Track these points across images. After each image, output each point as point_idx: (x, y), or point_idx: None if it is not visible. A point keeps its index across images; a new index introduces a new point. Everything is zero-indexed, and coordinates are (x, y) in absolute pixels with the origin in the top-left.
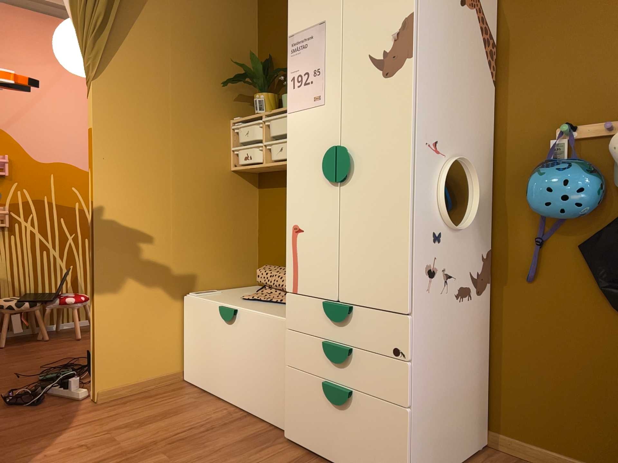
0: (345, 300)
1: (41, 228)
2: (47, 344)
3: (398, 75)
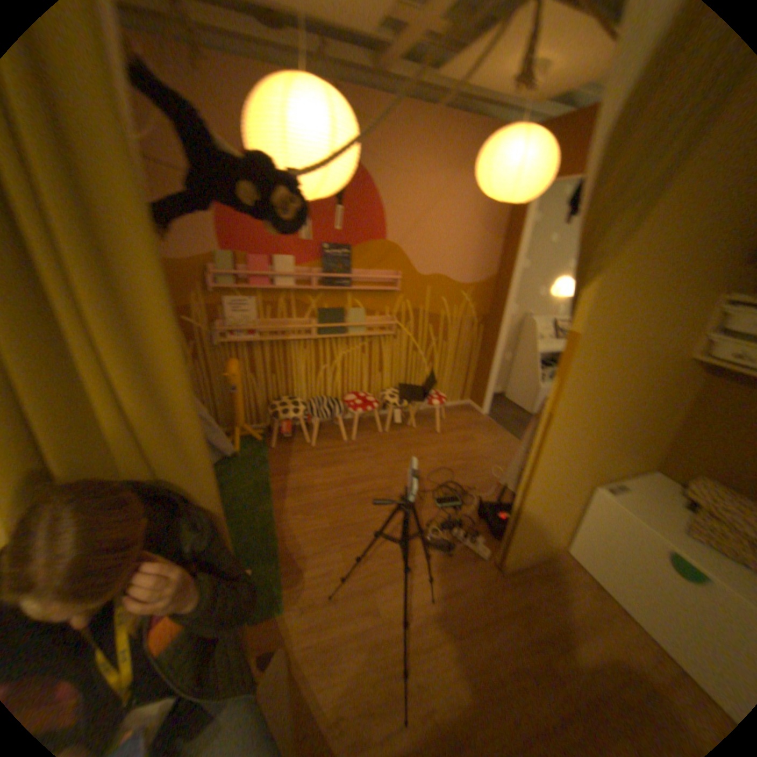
0: None
1: (414, 333)
2: (417, 435)
3: None
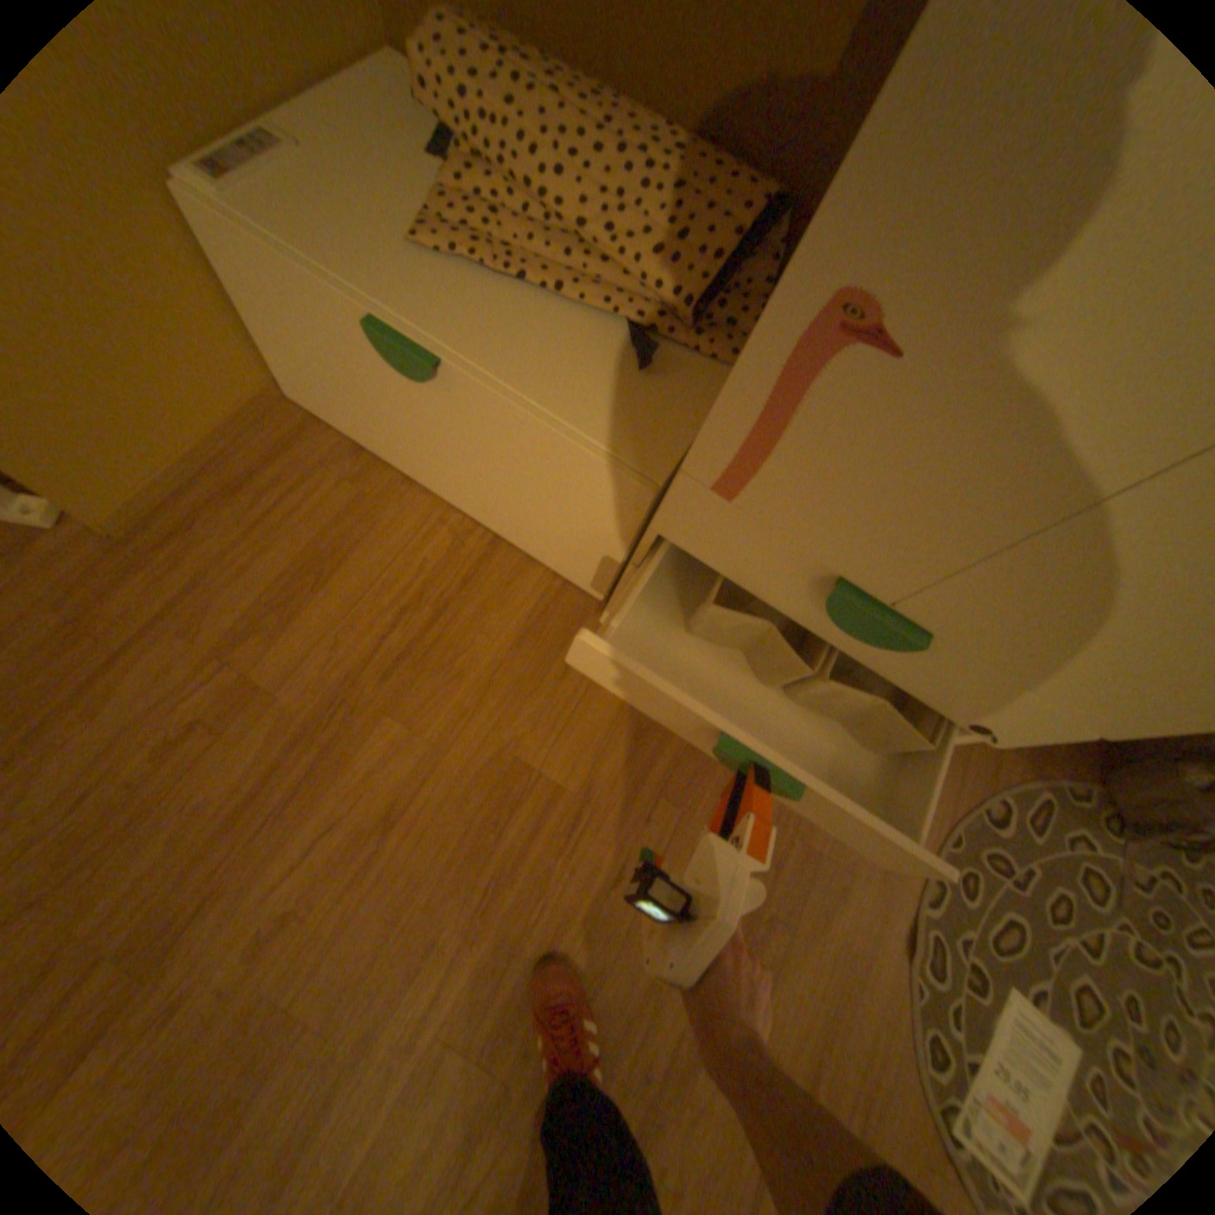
0: (922, 617)
1: None
2: None
3: None
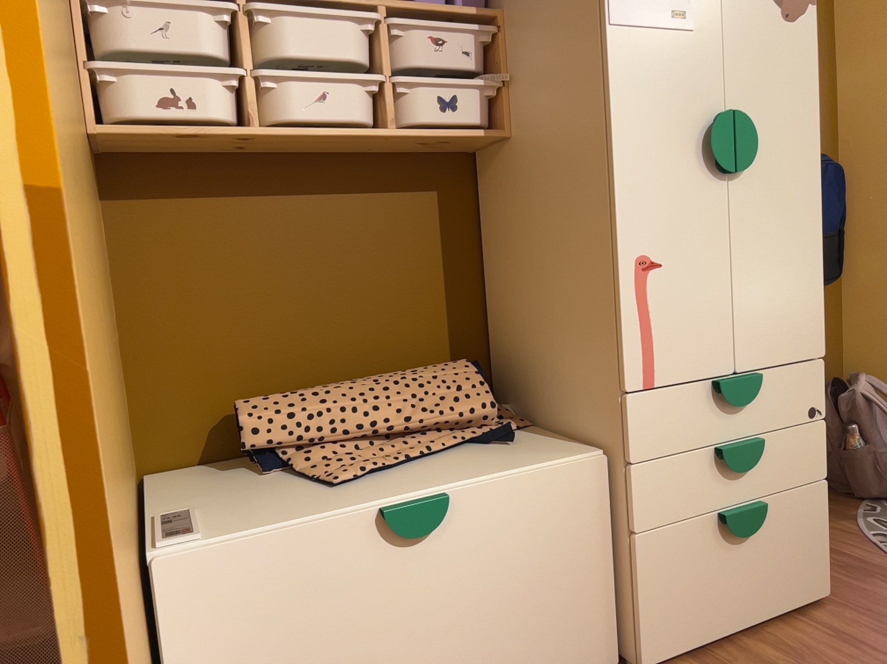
0: (745, 365)
1: None
2: None
3: (801, 22)
